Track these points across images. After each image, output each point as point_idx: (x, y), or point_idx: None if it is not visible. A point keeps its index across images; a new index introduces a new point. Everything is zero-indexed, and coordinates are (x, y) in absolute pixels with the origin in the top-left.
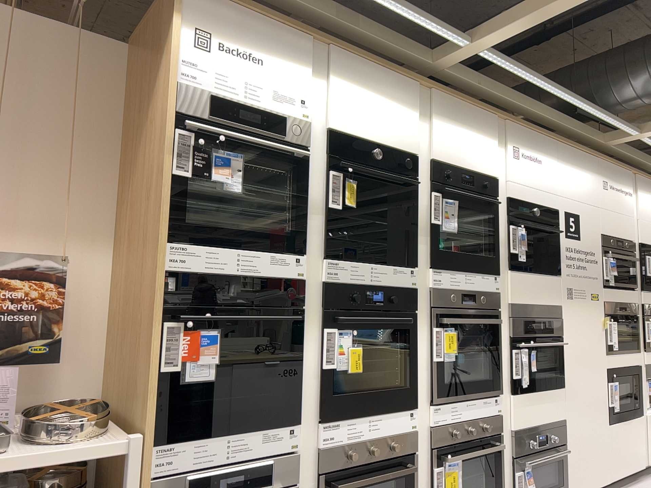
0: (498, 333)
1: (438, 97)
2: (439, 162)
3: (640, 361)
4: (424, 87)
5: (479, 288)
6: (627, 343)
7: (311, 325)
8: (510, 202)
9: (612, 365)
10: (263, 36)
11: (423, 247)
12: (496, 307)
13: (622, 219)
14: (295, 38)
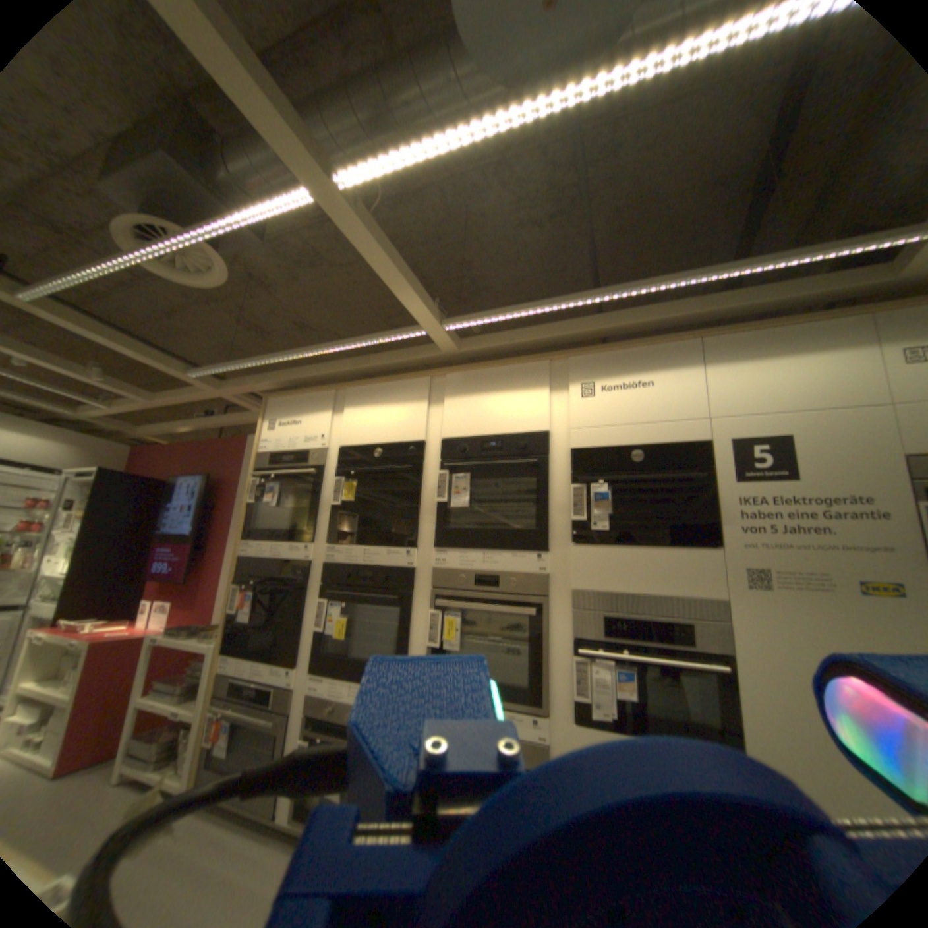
0: (544, 629)
1: (451, 378)
2: (453, 439)
3: None
4: (437, 376)
5: (506, 568)
6: None
7: (314, 595)
8: (578, 453)
9: None
10: (302, 406)
11: (428, 526)
12: (539, 593)
13: None
14: (321, 396)
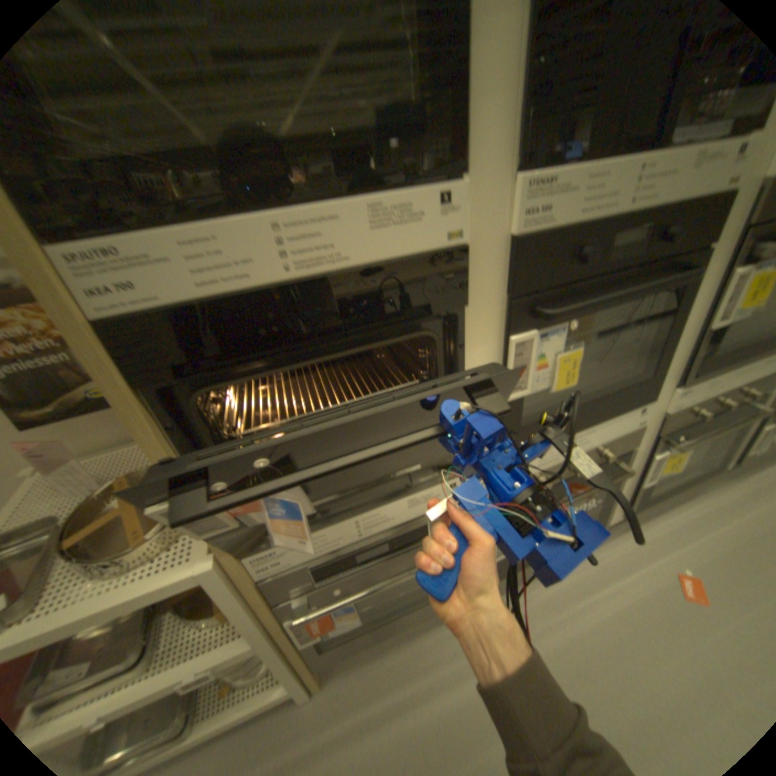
0: None
1: None
2: None
3: None
4: None
5: None
6: None
7: (484, 332)
8: None
9: None
10: None
11: None
12: None
13: None
14: None
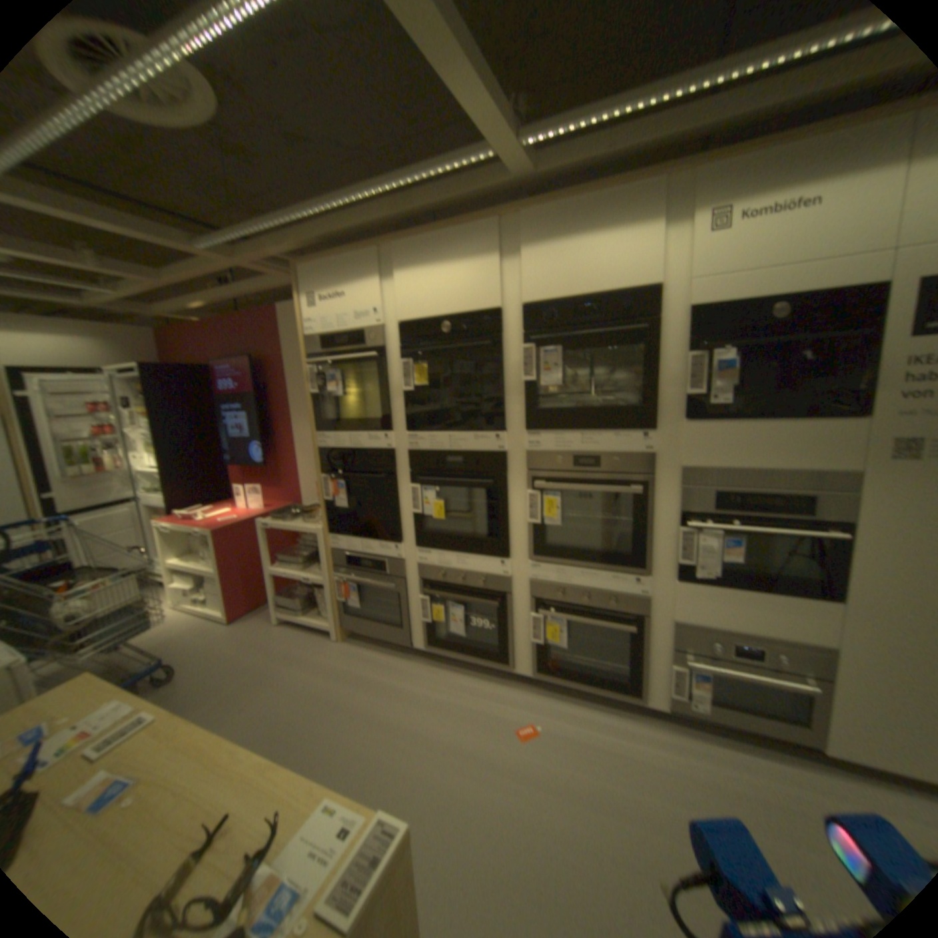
0: (648, 505)
1: (526, 216)
2: (535, 303)
3: None
4: (506, 214)
5: (607, 449)
6: None
7: (403, 481)
8: (699, 312)
9: None
10: (337, 272)
11: (514, 409)
12: (645, 473)
13: None
14: (358, 257)
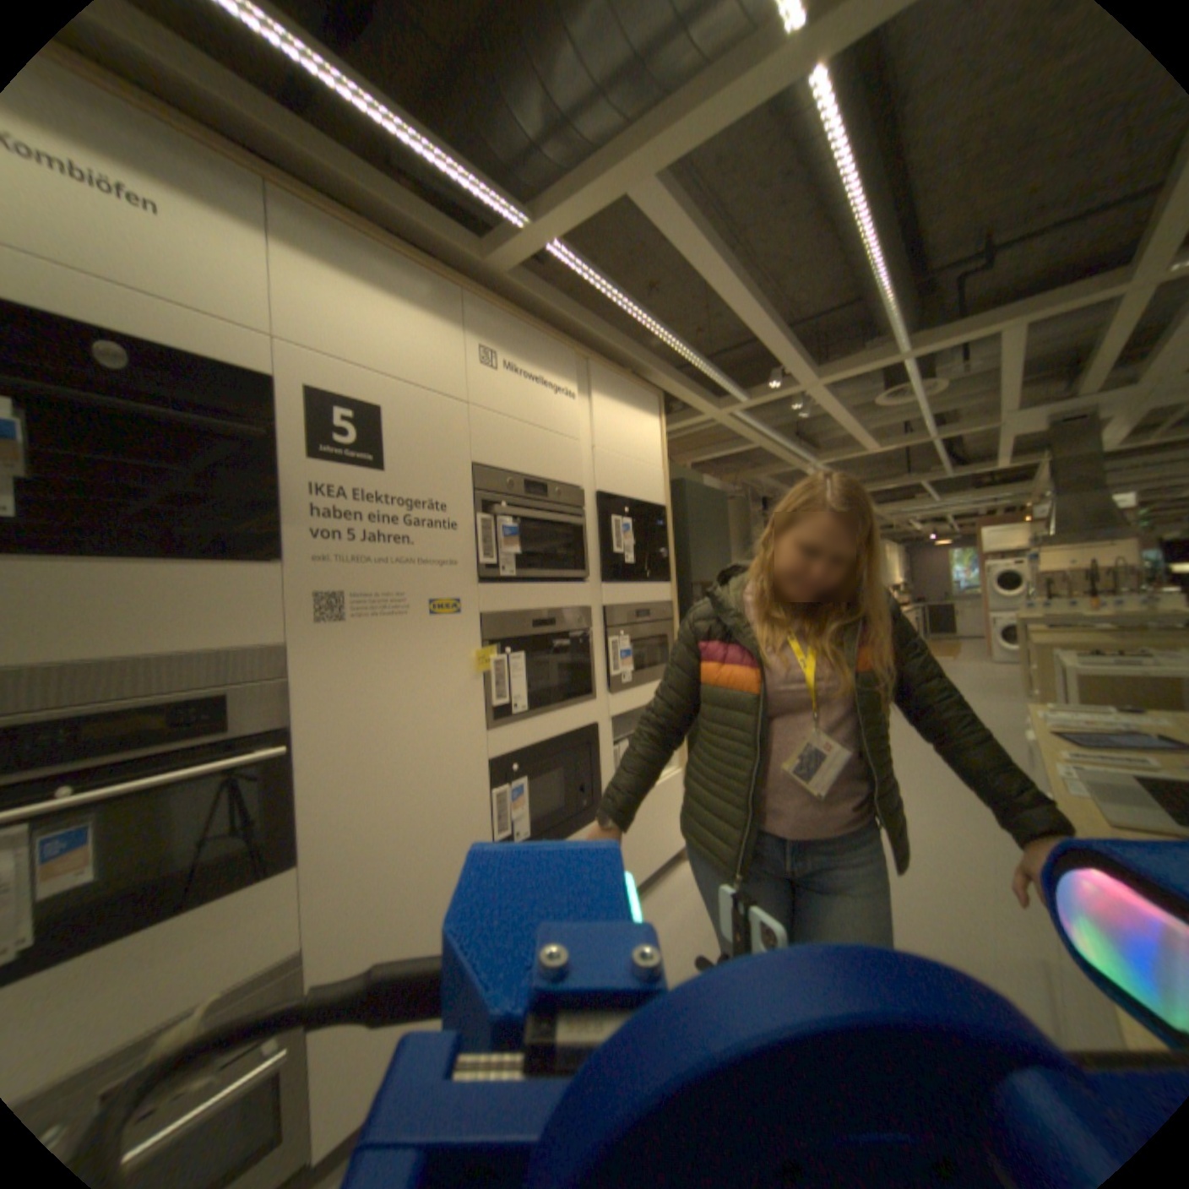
0: None
1: None
2: None
3: (602, 714)
4: None
5: None
6: (562, 690)
7: None
8: None
9: (511, 747)
10: None
11: None
12: None
13: (549, 439)
14: None
